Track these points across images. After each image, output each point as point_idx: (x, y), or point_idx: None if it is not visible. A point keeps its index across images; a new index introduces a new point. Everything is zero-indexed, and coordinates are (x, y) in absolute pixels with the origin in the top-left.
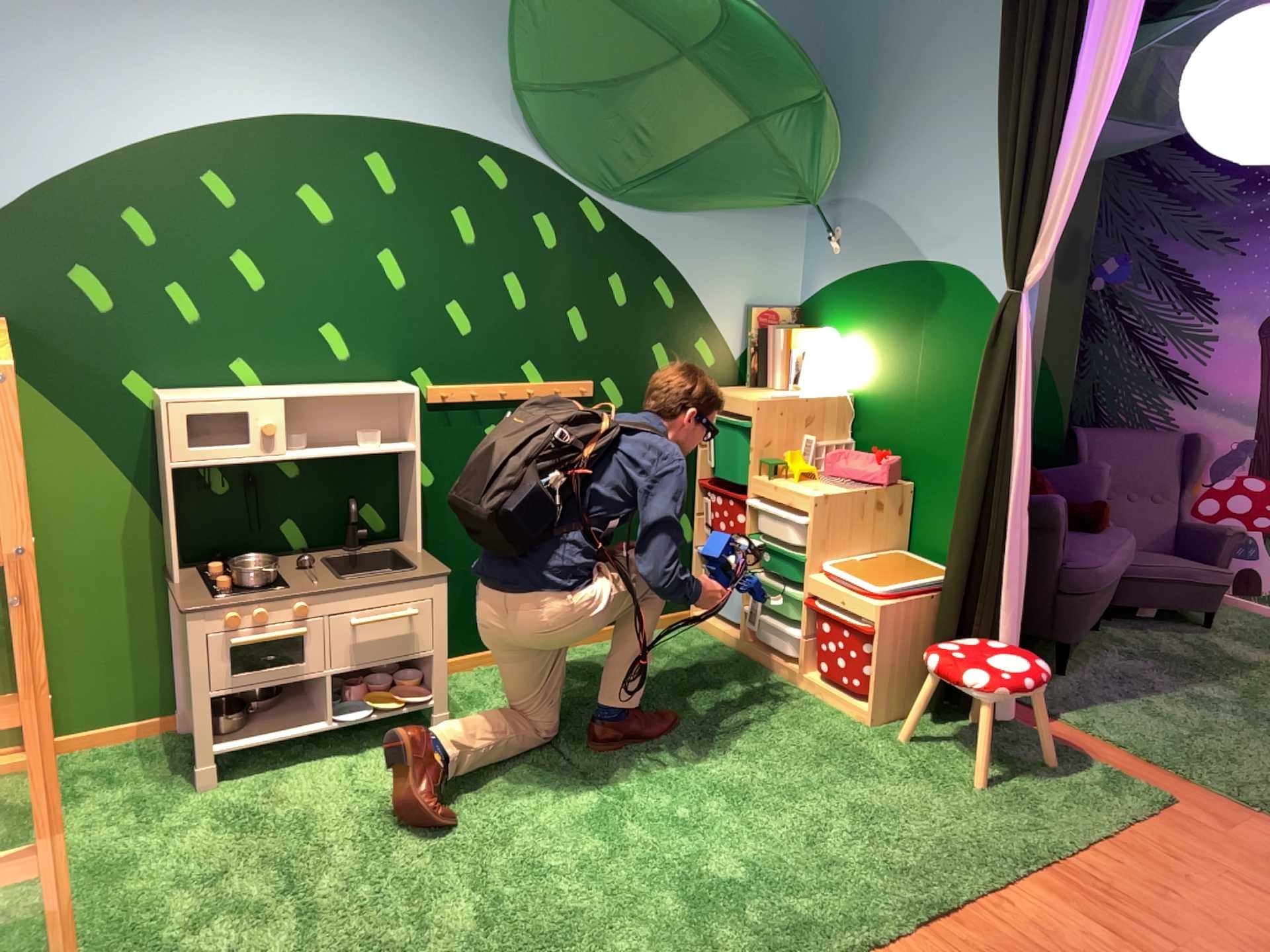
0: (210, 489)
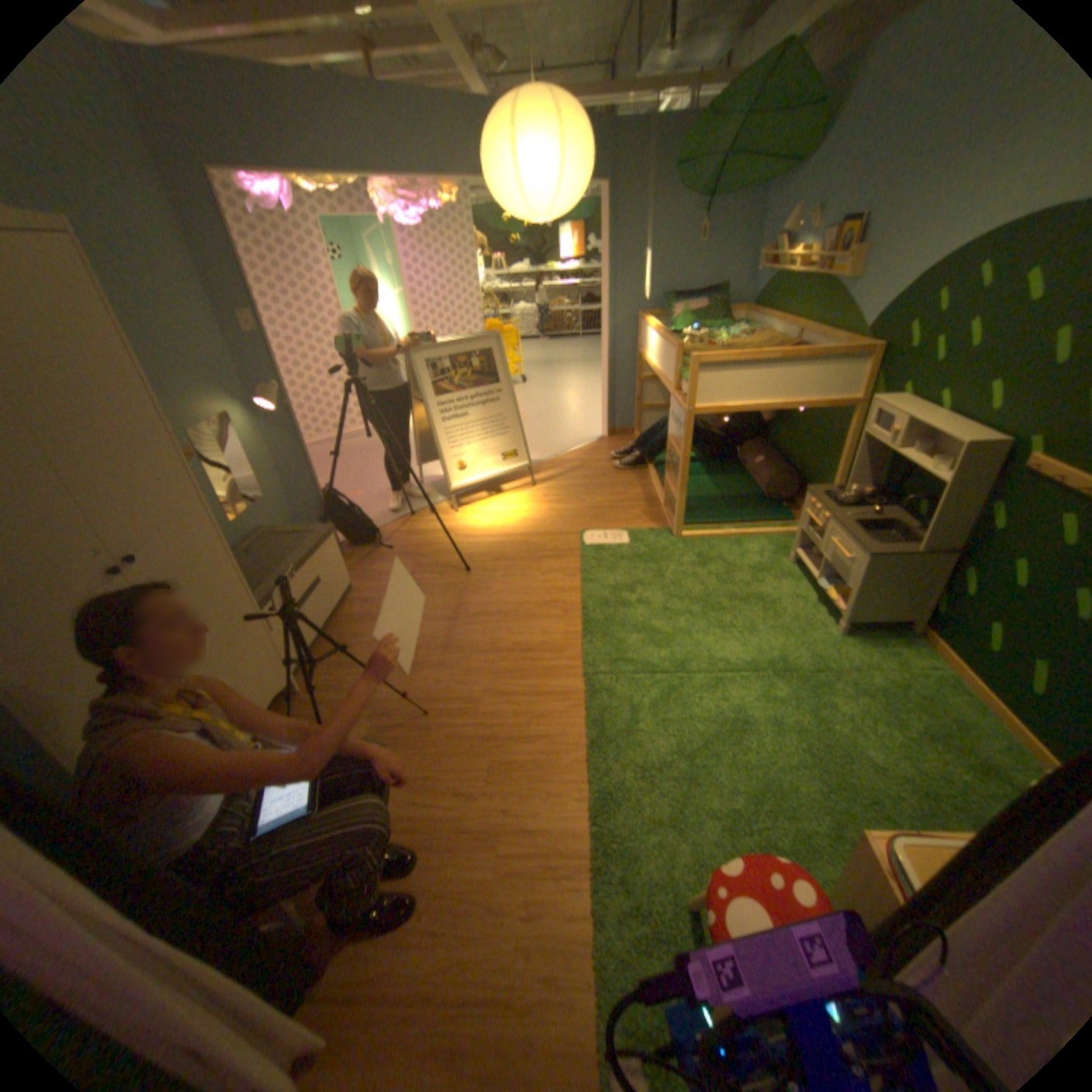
0: (902, 457)
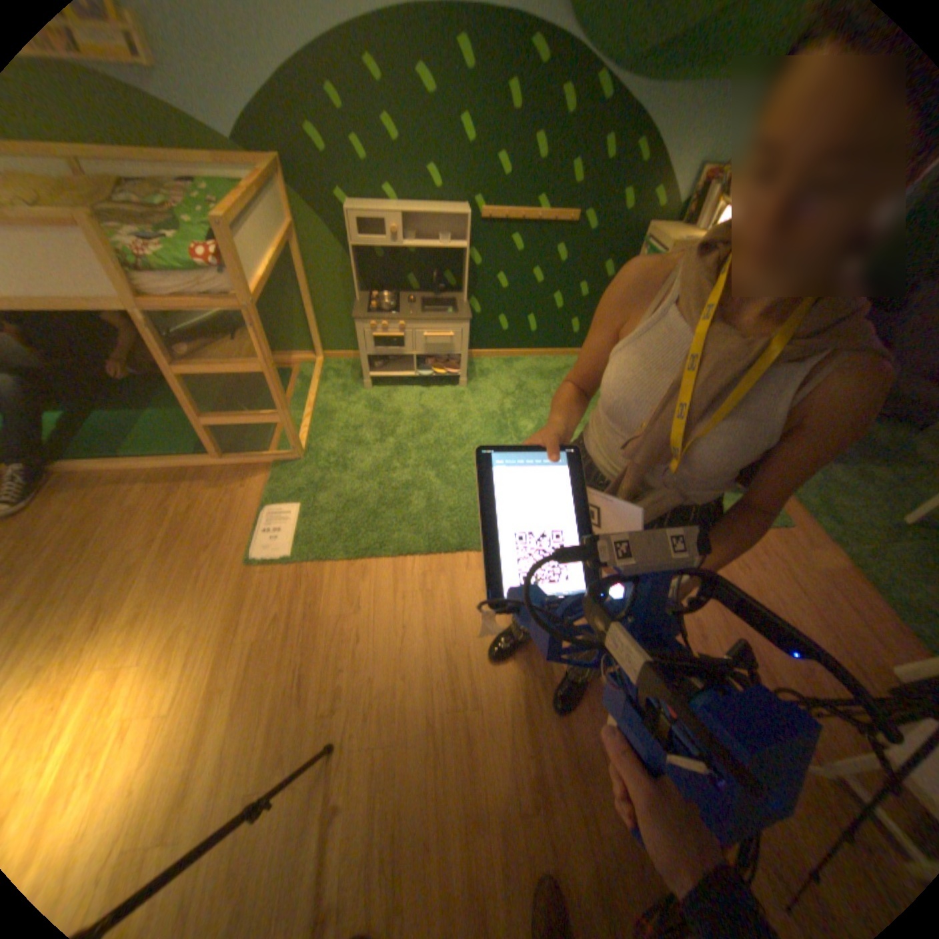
0: (371, 255)
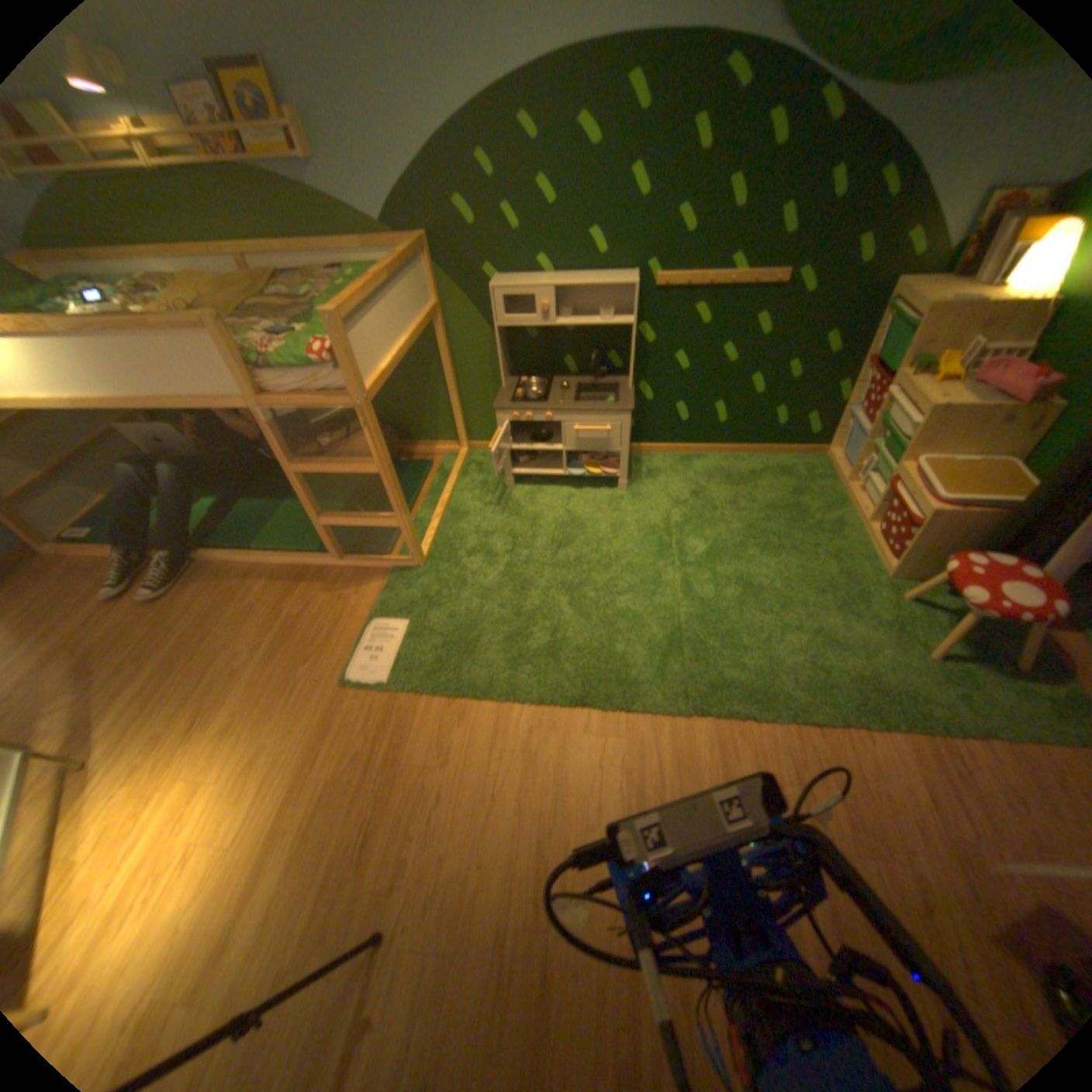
0: (522, 335)
